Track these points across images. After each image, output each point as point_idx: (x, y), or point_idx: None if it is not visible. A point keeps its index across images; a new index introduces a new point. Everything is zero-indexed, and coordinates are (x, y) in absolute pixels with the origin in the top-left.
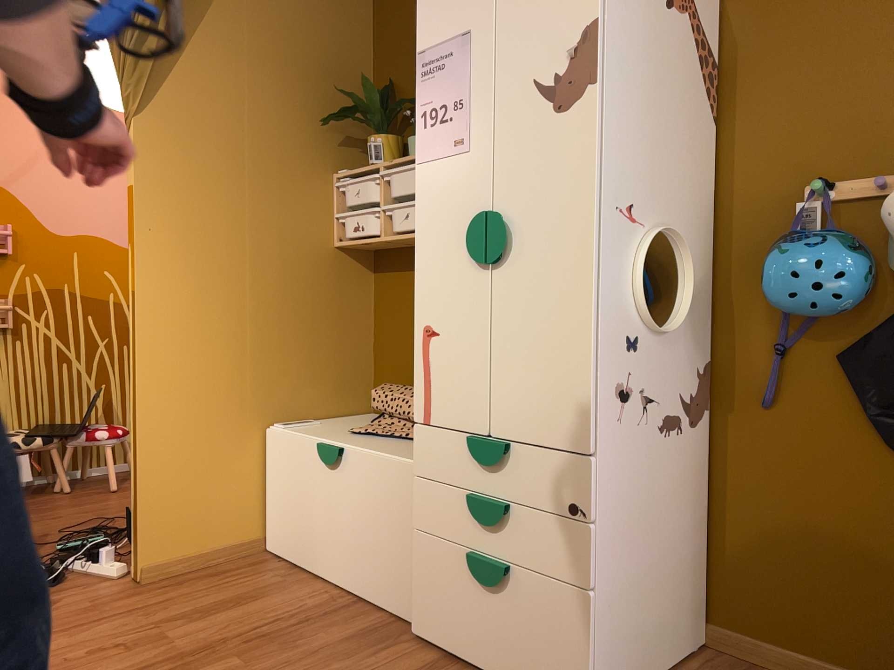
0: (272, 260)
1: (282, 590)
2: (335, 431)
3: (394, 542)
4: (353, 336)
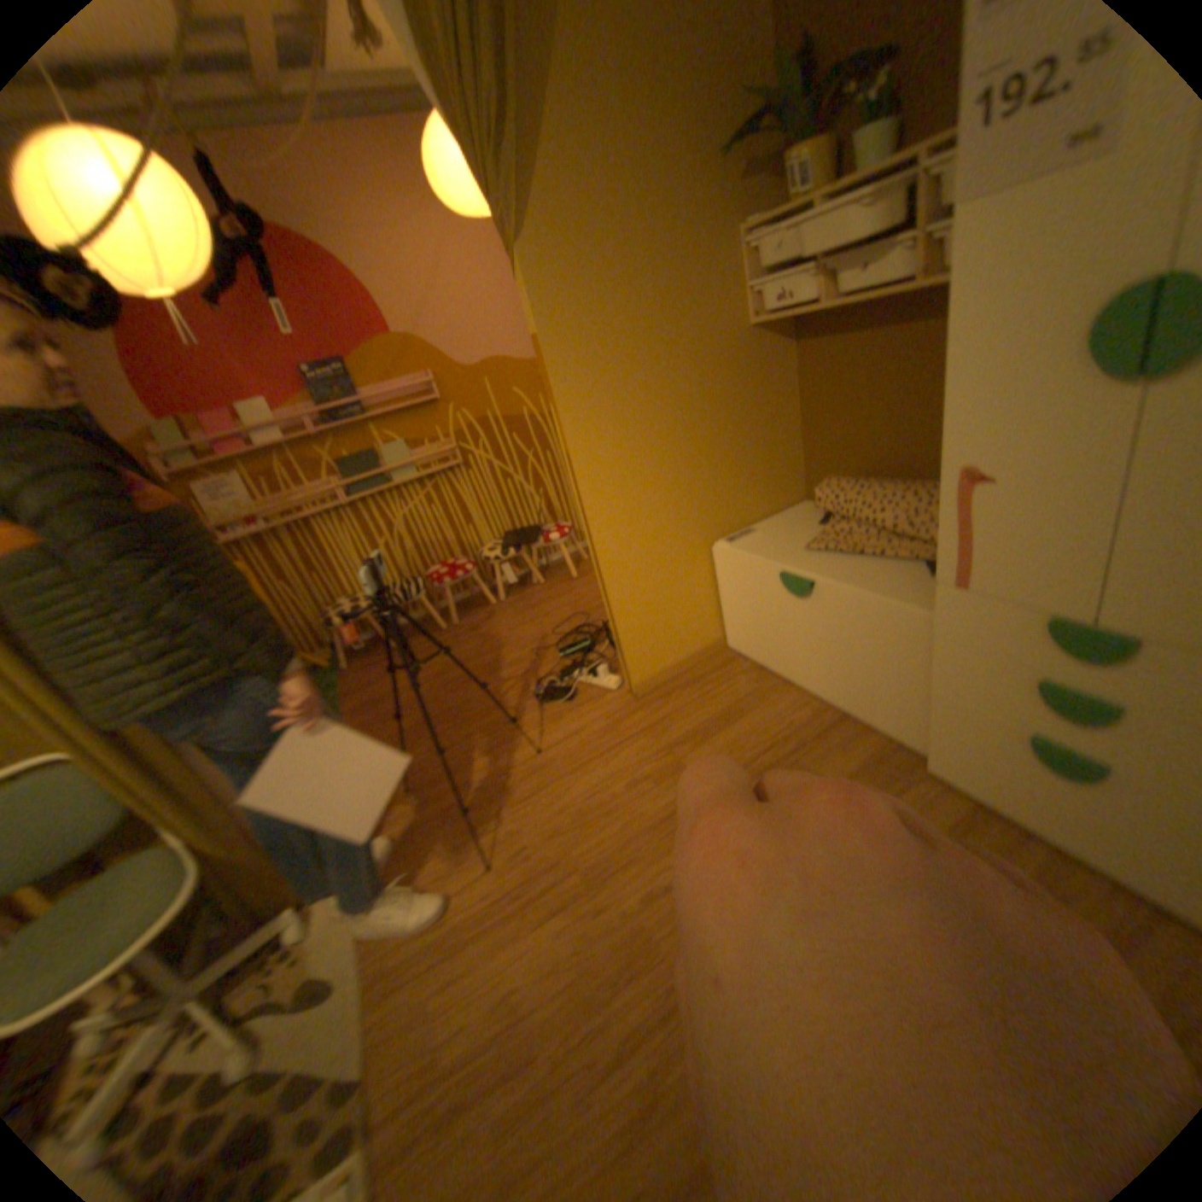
0: (689, 365)
1: (764, 698)
2: (788, 543)
3: (894, 678)
4: (781, 421)
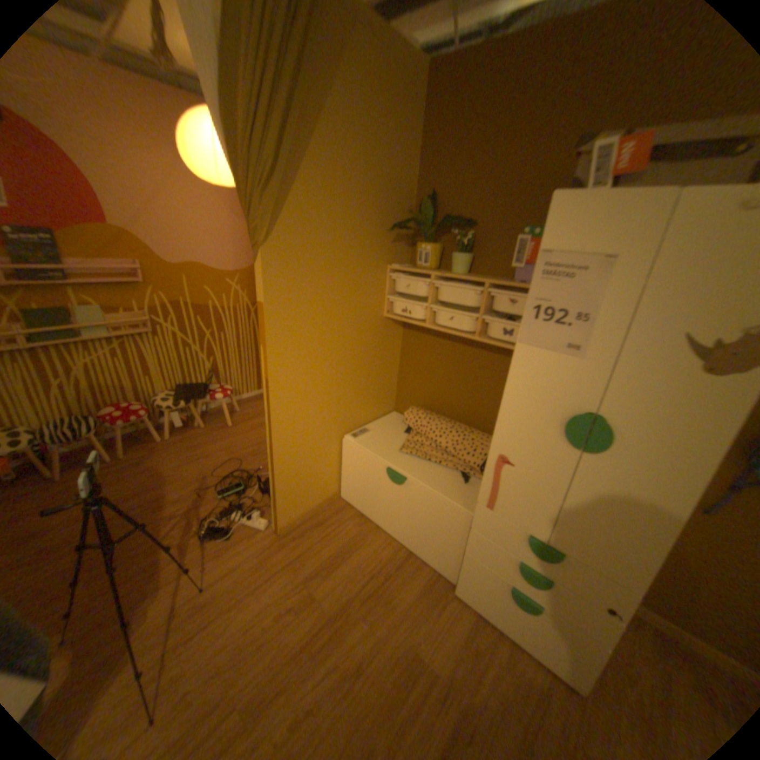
0: (349, 336)
1: (364, 542)
2: (389, 447)
3: (443, 541)
4: (389, 370)
